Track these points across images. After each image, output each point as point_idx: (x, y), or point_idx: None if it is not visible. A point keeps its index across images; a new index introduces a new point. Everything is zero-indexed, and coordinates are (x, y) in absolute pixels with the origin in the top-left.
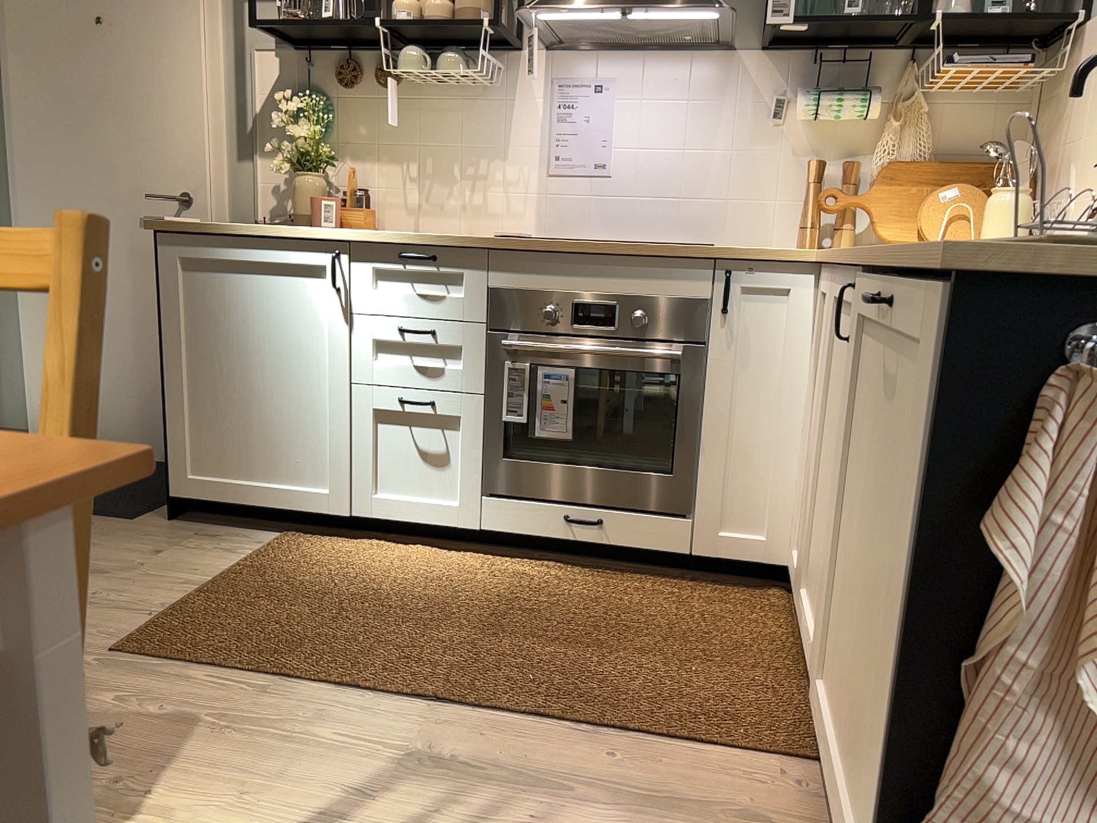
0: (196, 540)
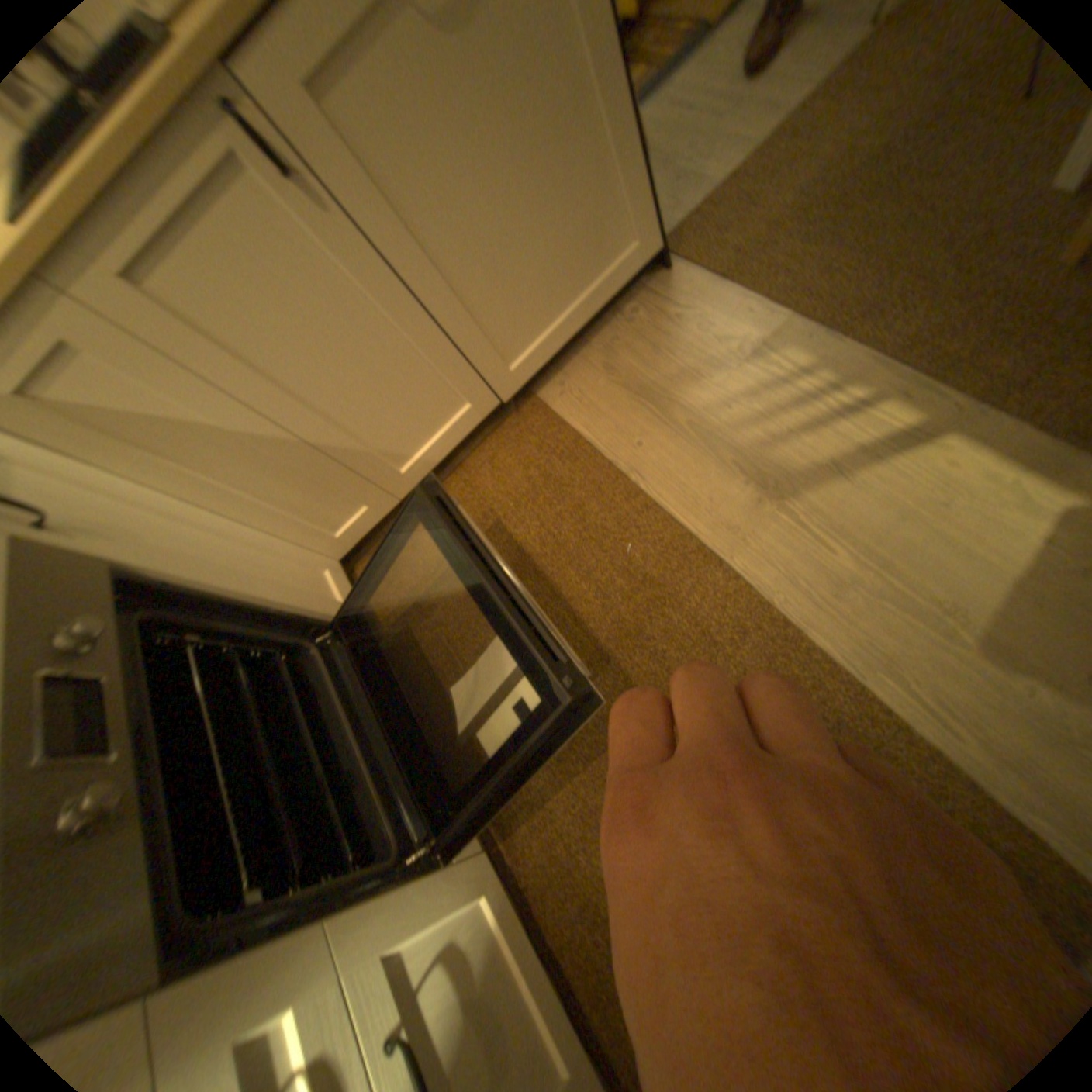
0: None
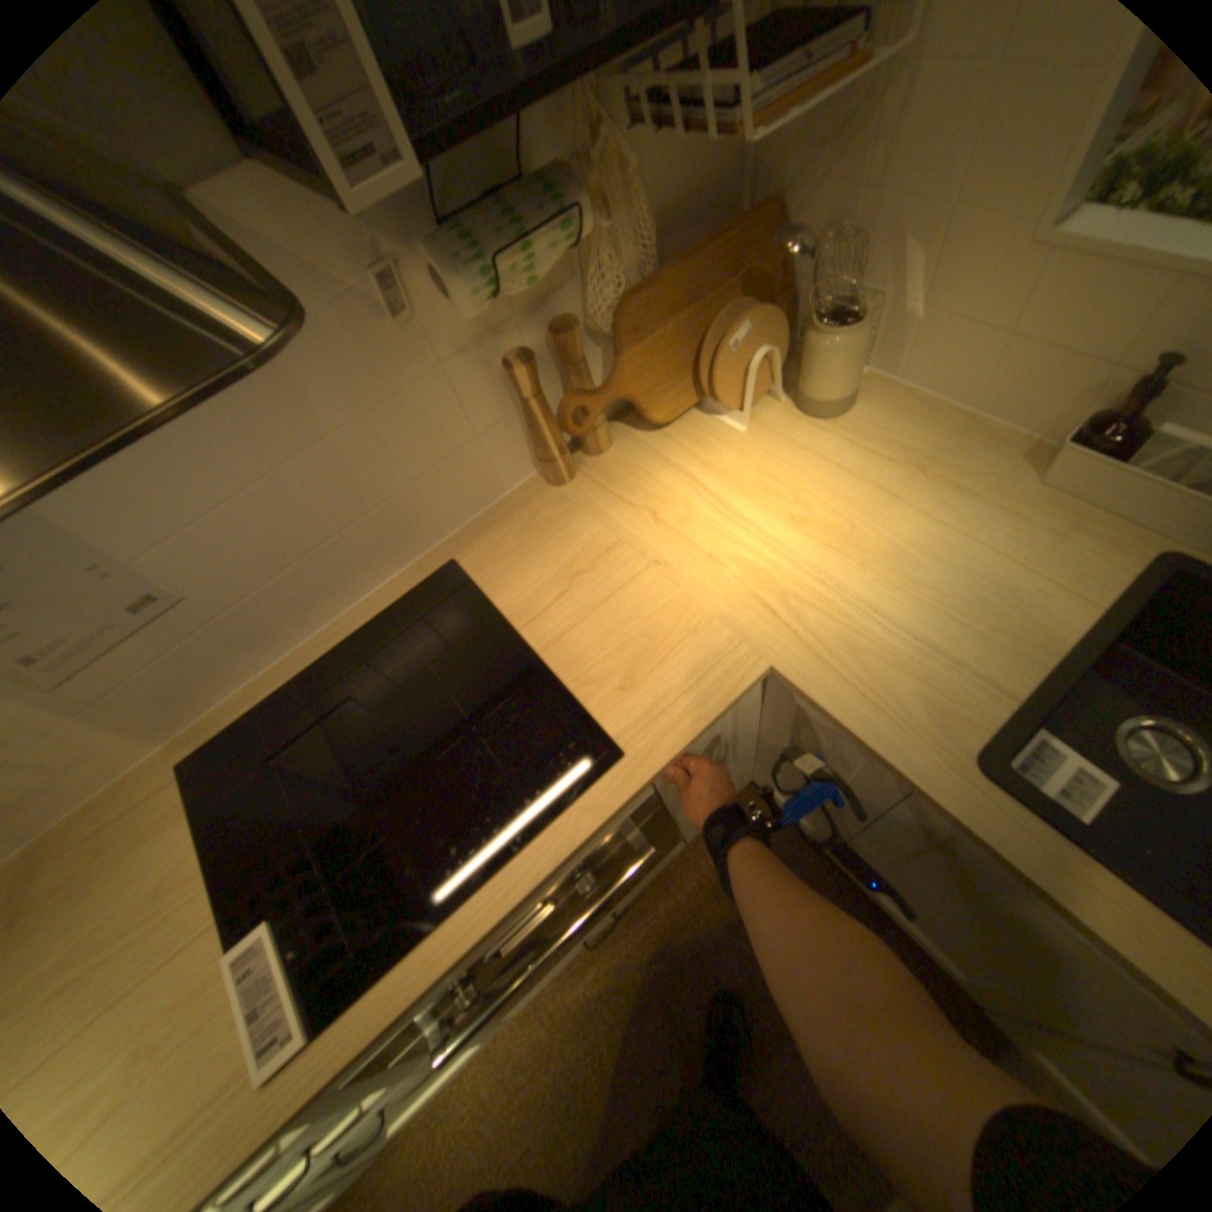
0: None
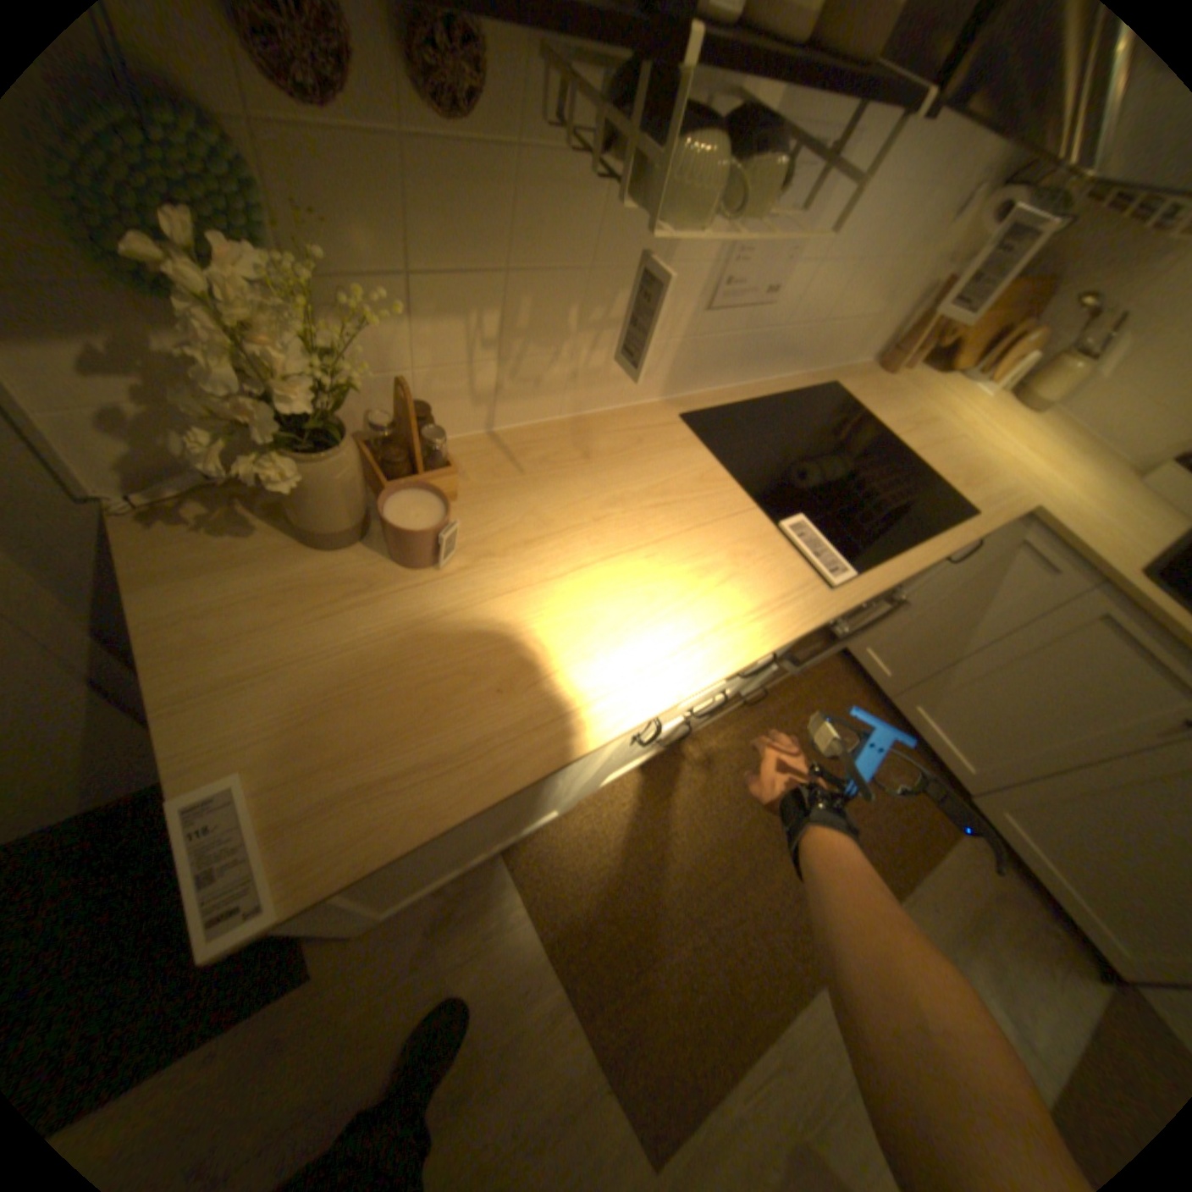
0: (443, 945)
